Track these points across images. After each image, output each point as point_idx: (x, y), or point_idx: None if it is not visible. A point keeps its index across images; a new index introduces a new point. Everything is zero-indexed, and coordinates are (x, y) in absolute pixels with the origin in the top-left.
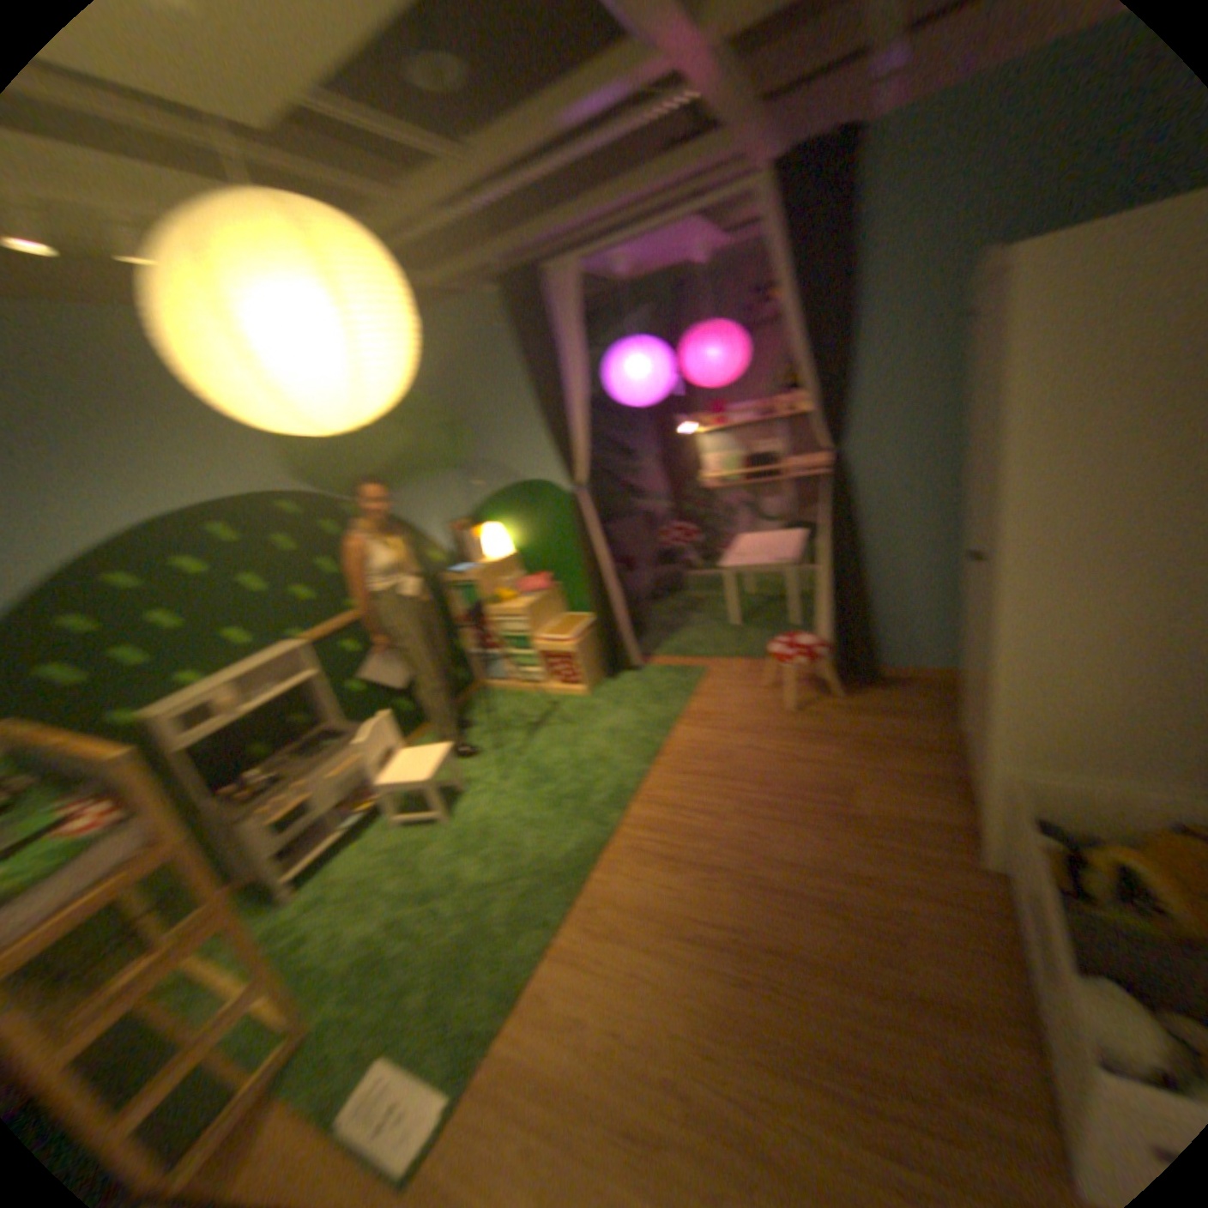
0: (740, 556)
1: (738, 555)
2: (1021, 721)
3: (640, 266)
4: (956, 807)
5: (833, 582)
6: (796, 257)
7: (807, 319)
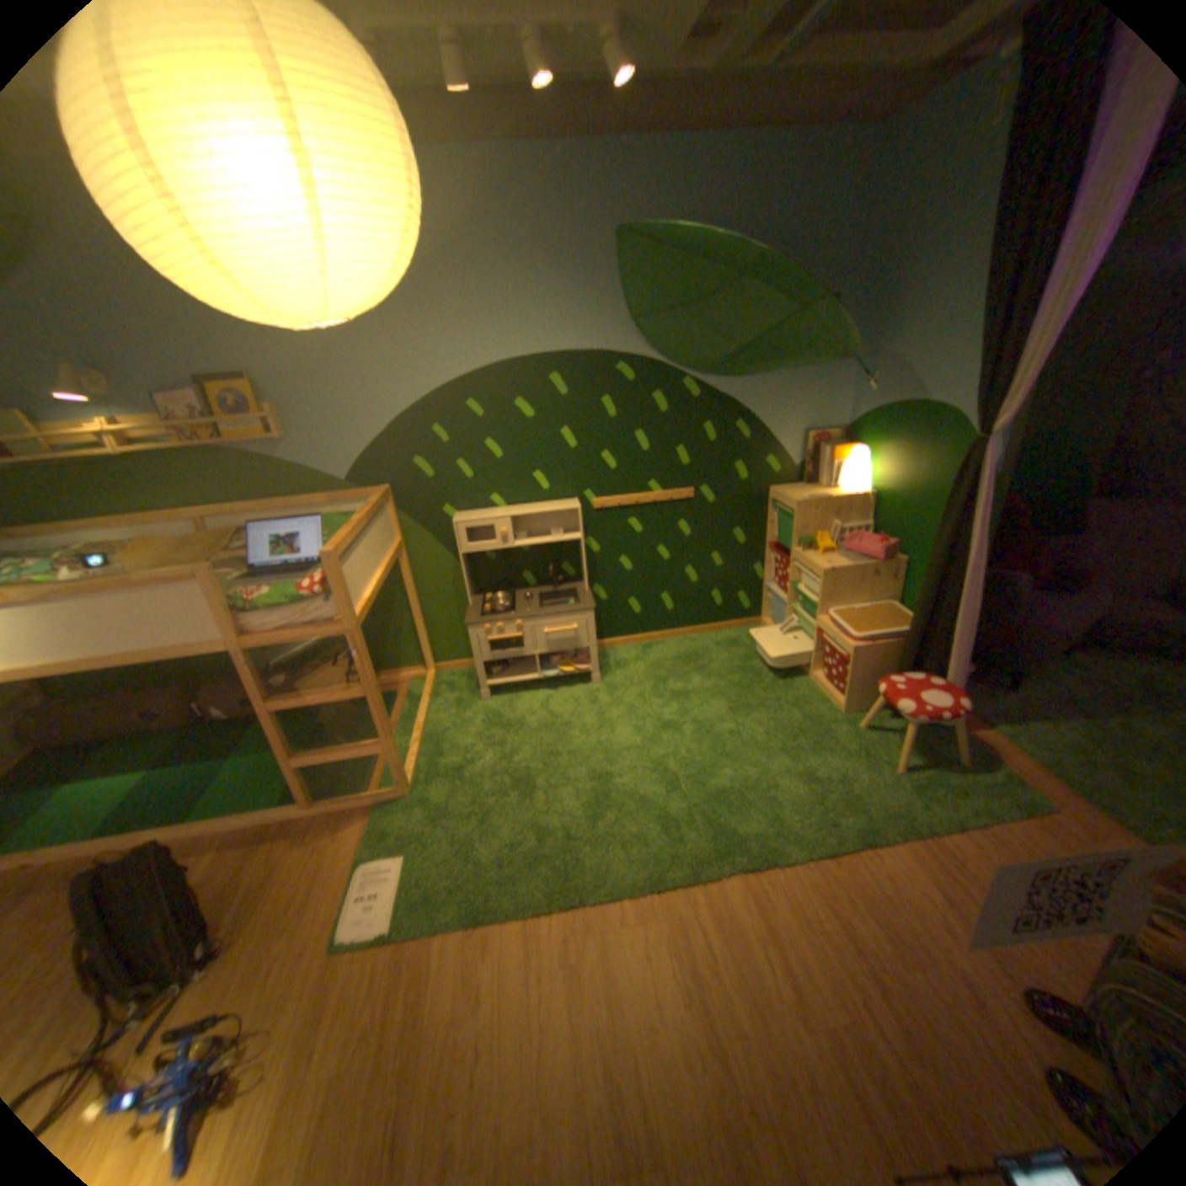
0: None
1: None
2: None
3: None
4: None
5: None
6: None
7: None
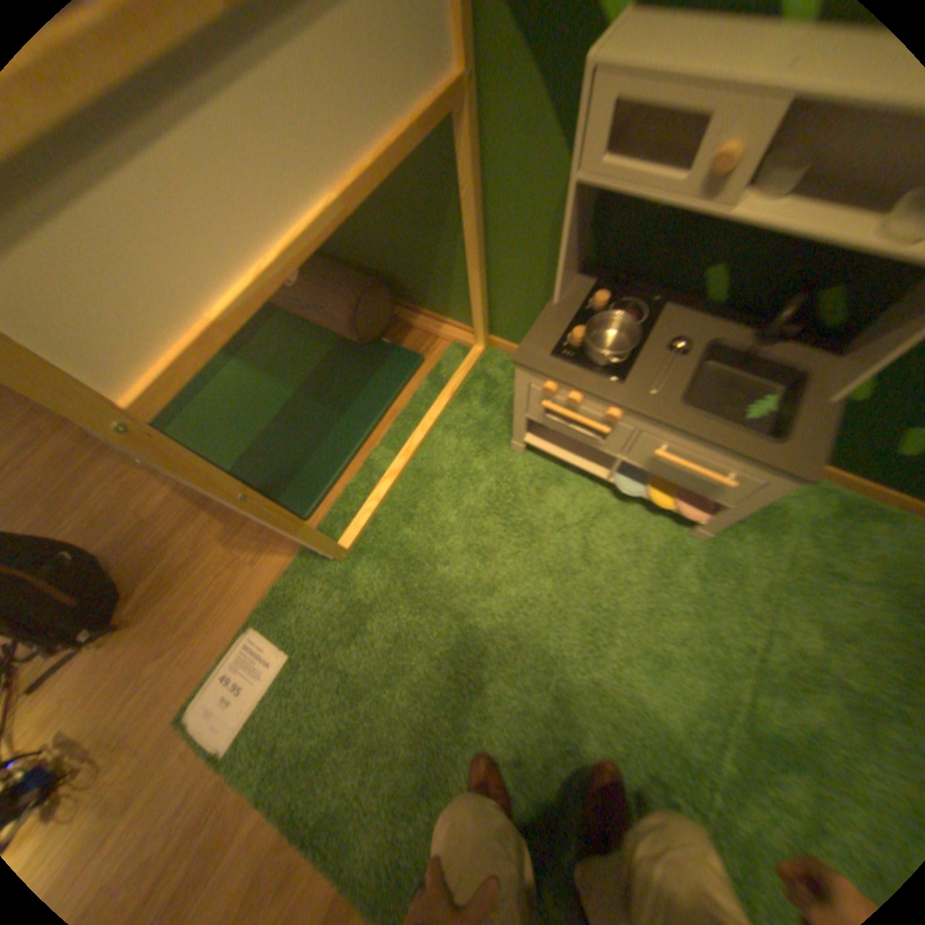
0: None
1: None
2: None
3: None
4: None
5: None
6: None
7: None
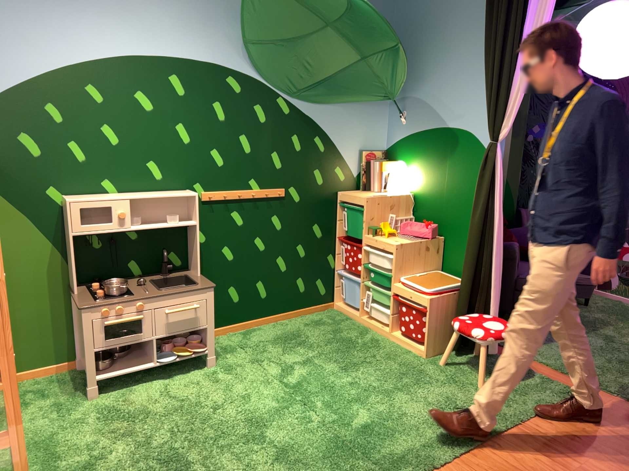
0: None
1: None
2: None
3: None
4: None
5: None
6: None
7: None
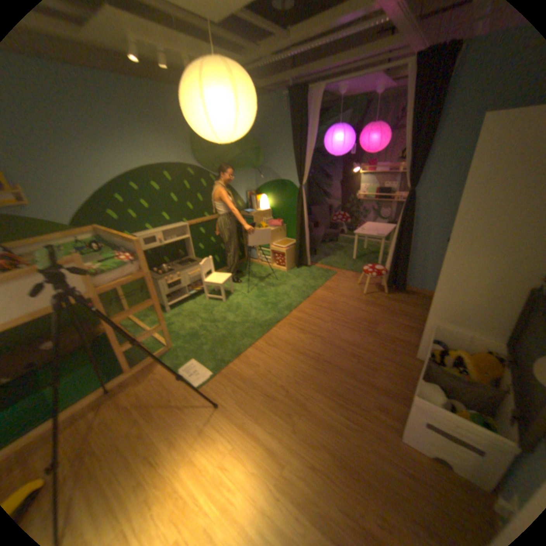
0: (362, 229)
1: (361, 229)
2: (442, 302)
3: (352, 89)
4: (414, 337)
5: (395, 245)
6: (415, 99)
7: (414, 128)
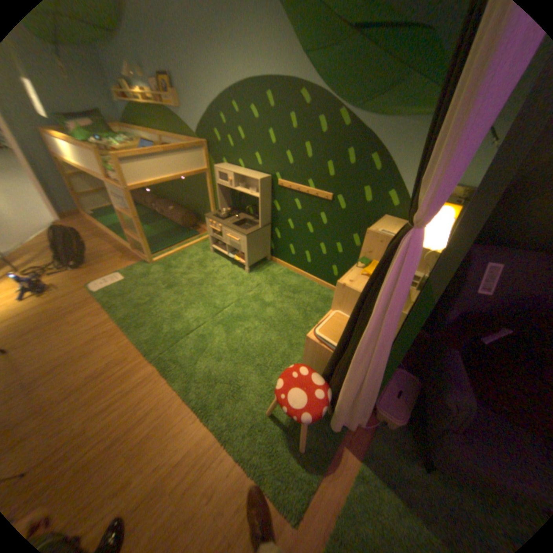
0: None
1: None
2: None
3: None
4: None
5: None
6: None
7: None
